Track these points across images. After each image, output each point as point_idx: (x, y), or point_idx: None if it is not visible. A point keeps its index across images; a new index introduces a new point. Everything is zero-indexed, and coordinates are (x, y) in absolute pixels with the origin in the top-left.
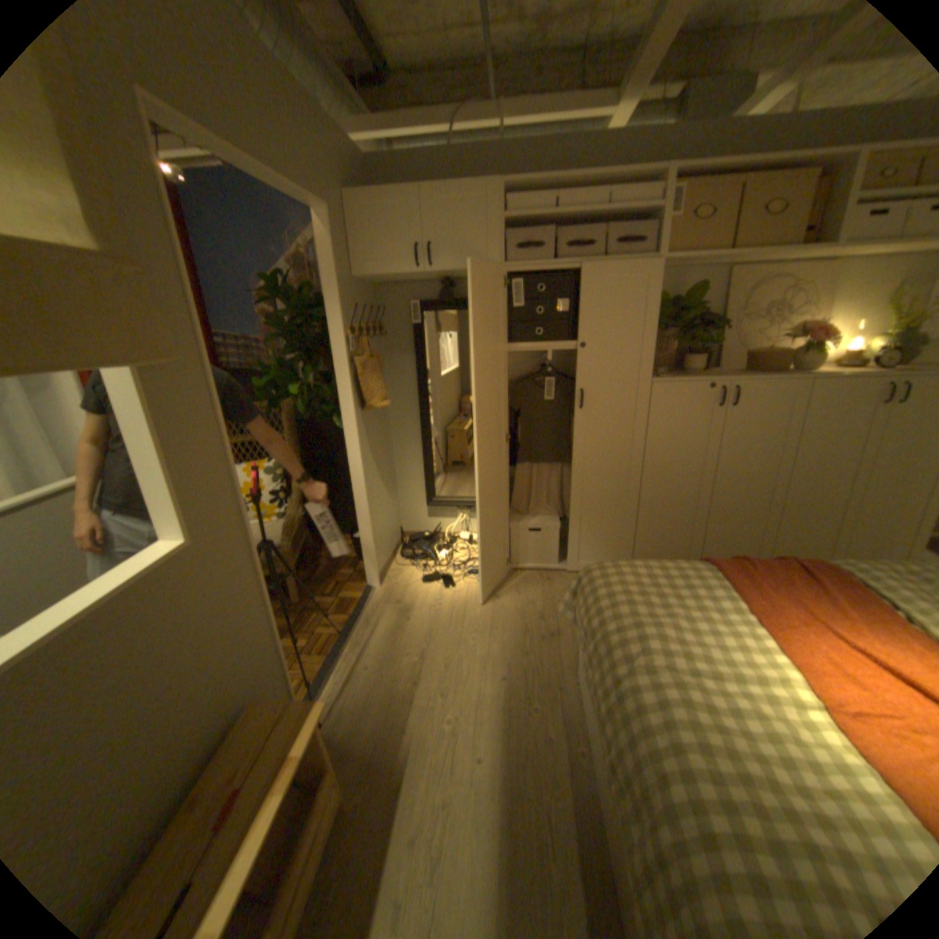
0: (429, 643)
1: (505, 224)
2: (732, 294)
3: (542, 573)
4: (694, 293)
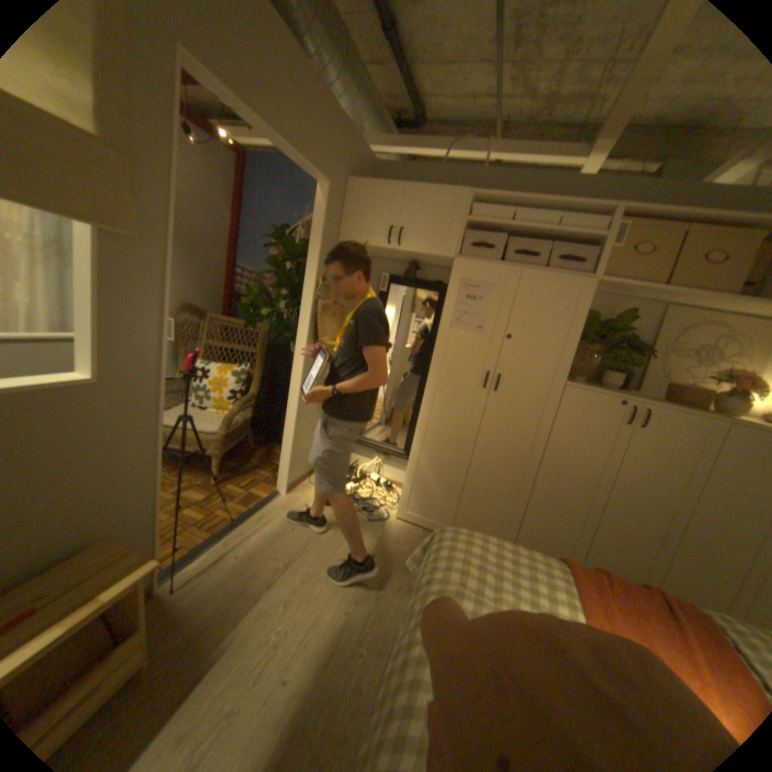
0: (300, 555)
1: (468, 223)
2: (665, 327)
3: (428, 530)
4: (627, 317)
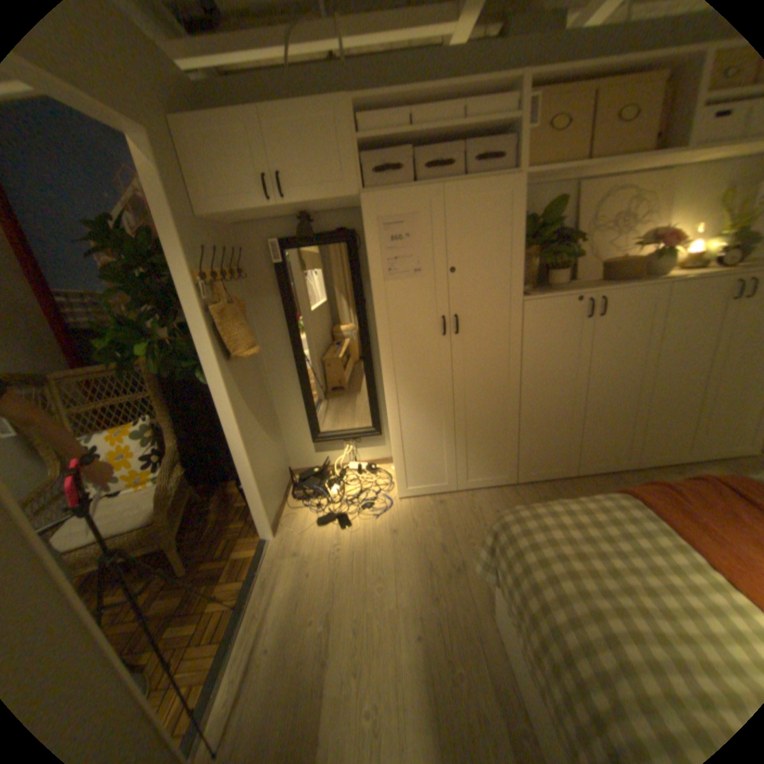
0: (333, 603)
1: (358, 146)
2: (582, 208)
3: (434, 495)
4: (550, 209)
